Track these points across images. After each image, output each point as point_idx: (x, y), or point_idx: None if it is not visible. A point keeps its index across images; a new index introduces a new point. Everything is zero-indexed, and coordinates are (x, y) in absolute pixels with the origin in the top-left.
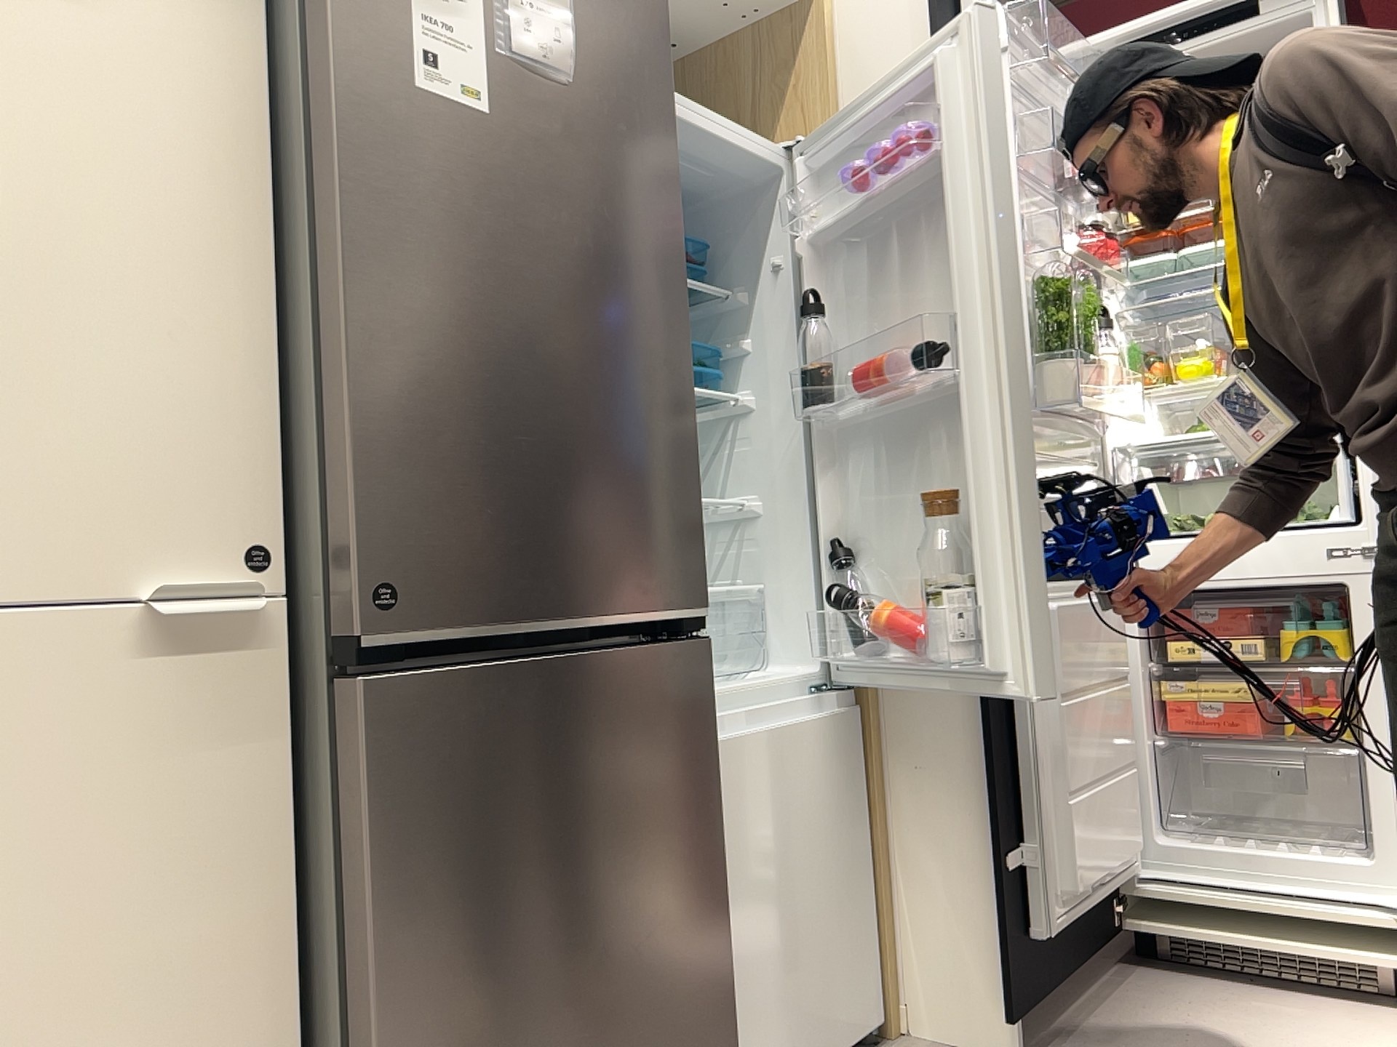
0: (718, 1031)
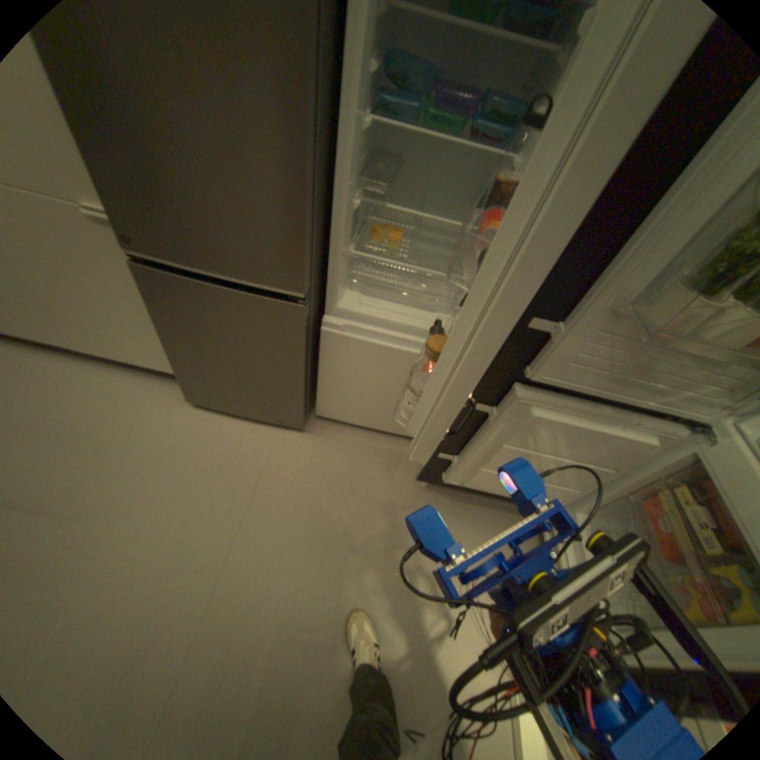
0: (298, 401)
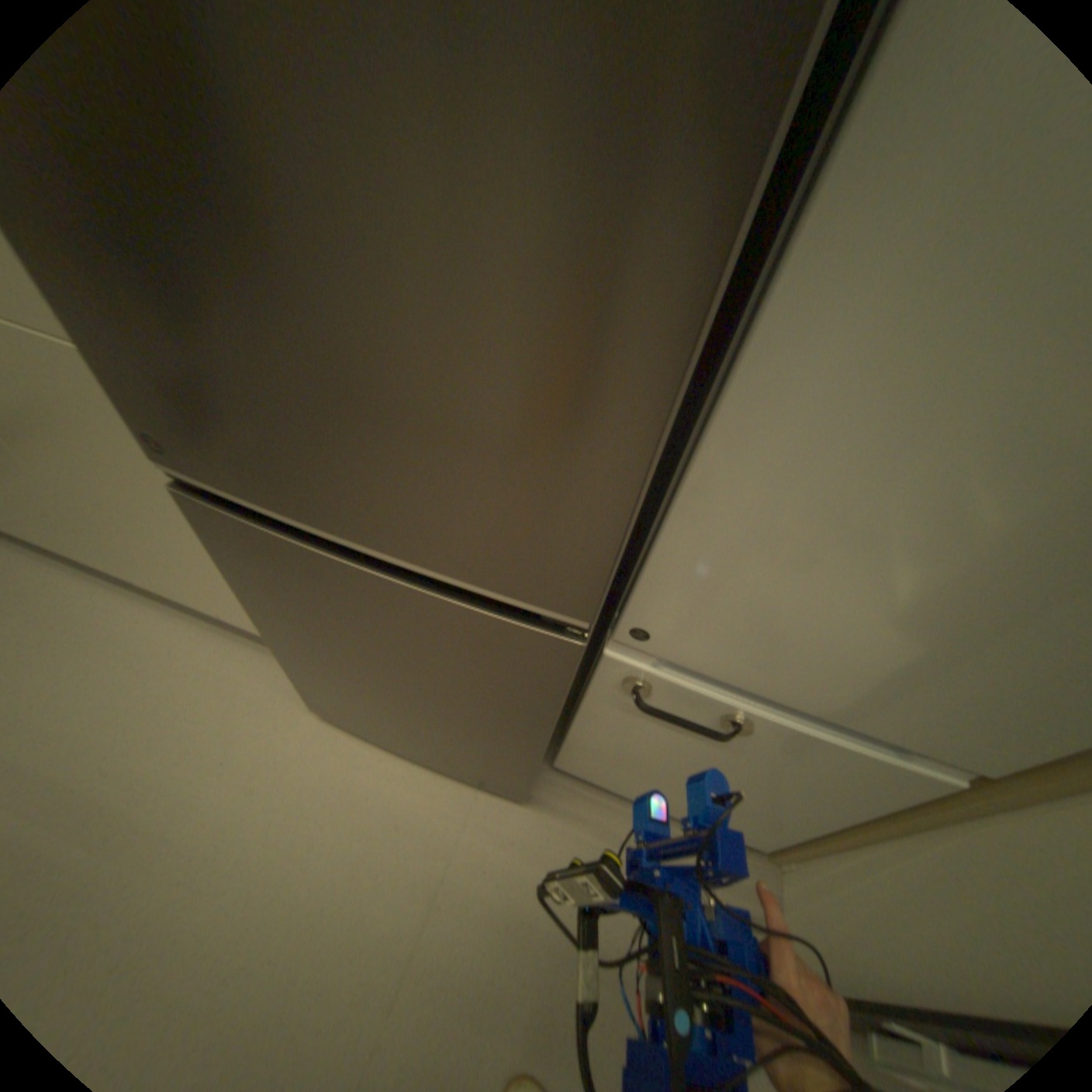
0: (523, 763)
